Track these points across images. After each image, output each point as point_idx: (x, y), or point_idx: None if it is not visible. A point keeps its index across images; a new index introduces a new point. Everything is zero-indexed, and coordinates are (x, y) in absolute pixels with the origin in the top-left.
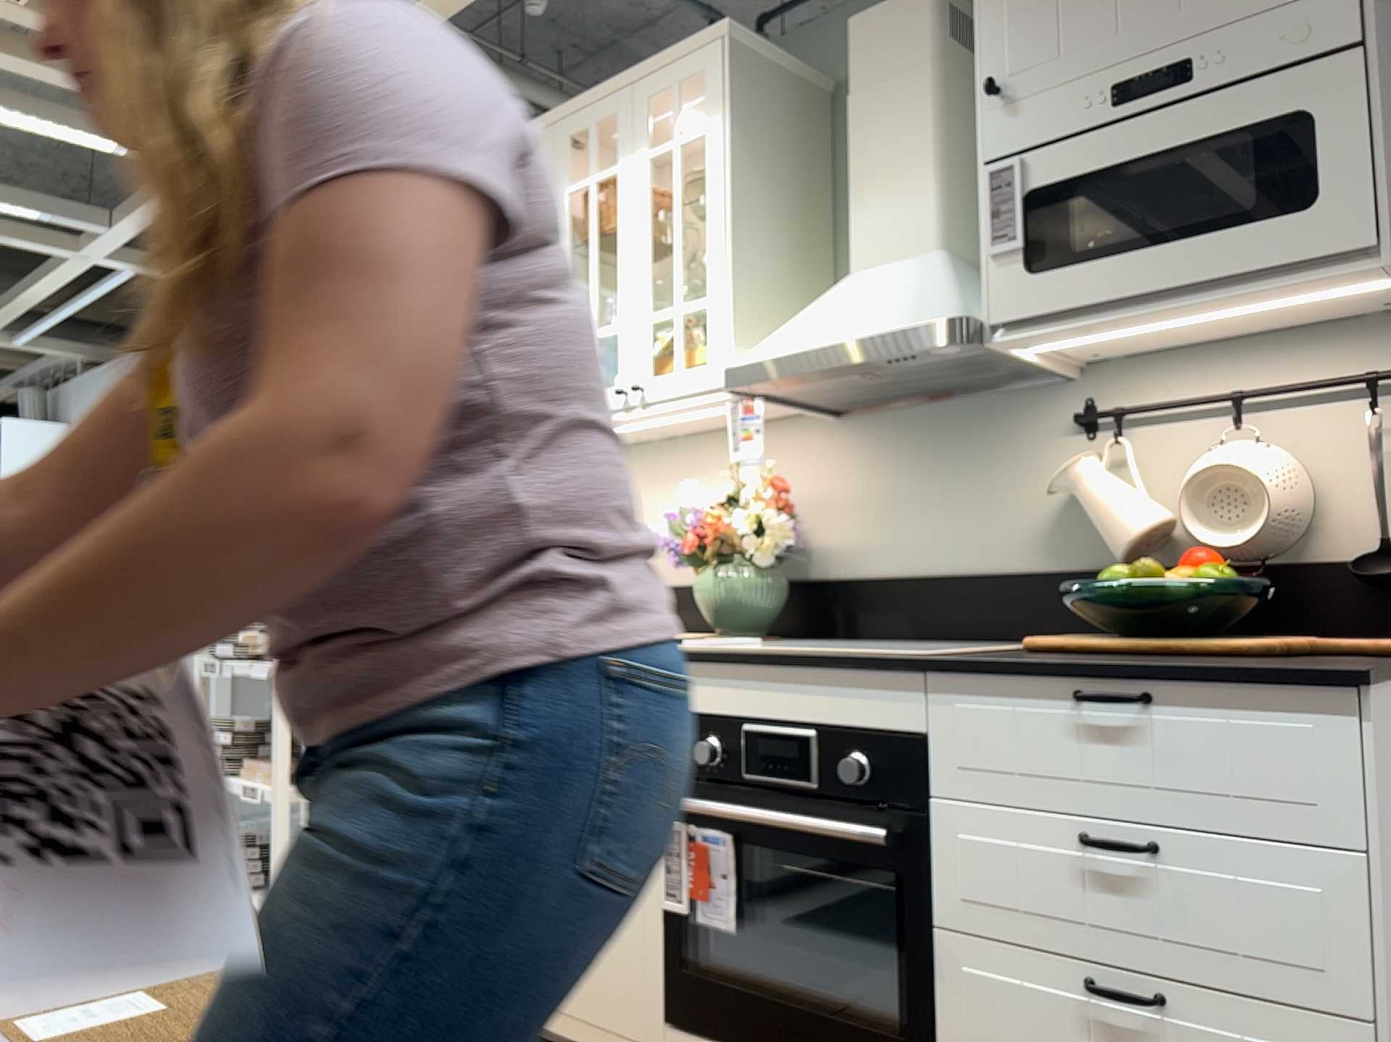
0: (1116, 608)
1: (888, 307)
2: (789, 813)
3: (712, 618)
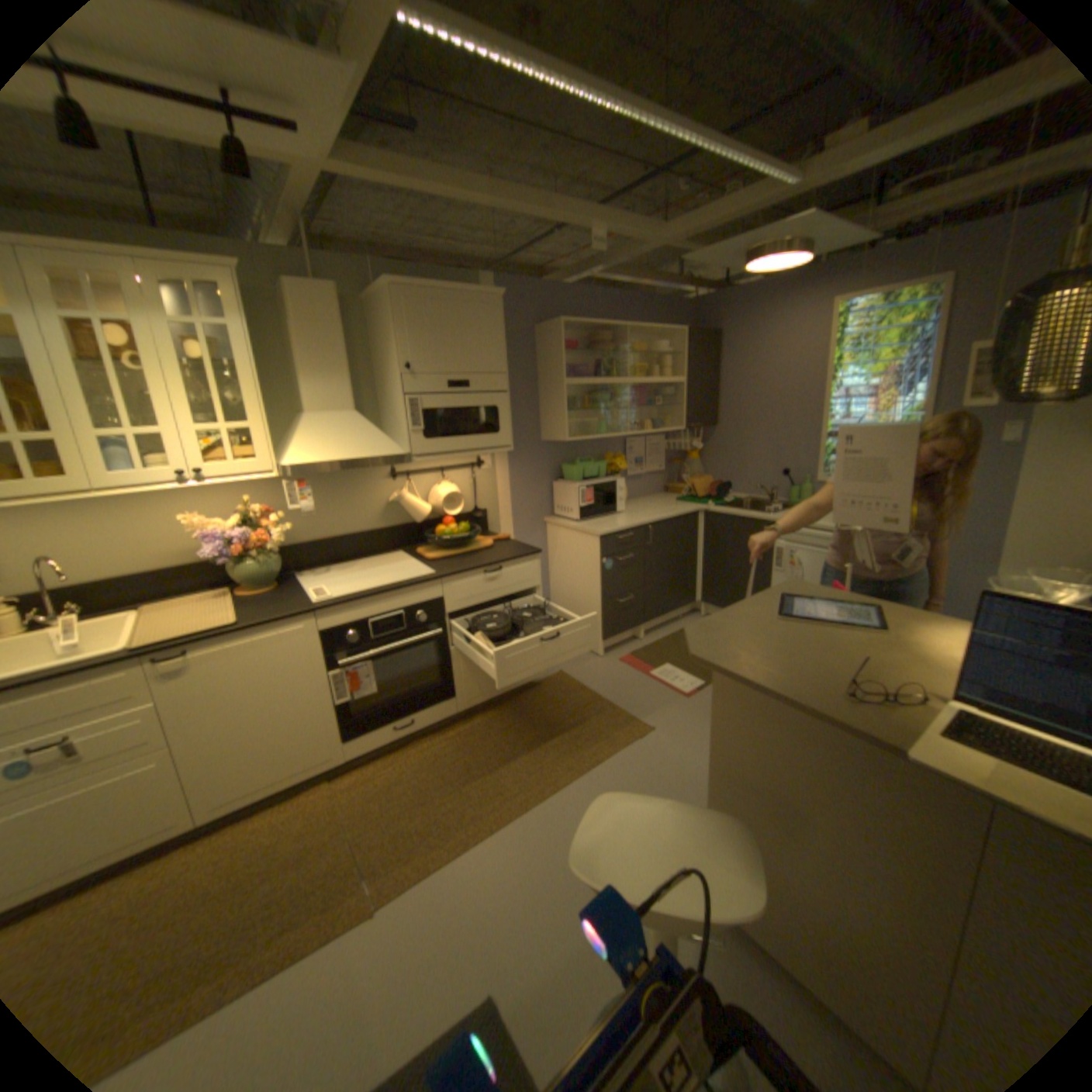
0: (447, 543)
1: (364, 444)
2: (395, 644)
3: (249, 585)
